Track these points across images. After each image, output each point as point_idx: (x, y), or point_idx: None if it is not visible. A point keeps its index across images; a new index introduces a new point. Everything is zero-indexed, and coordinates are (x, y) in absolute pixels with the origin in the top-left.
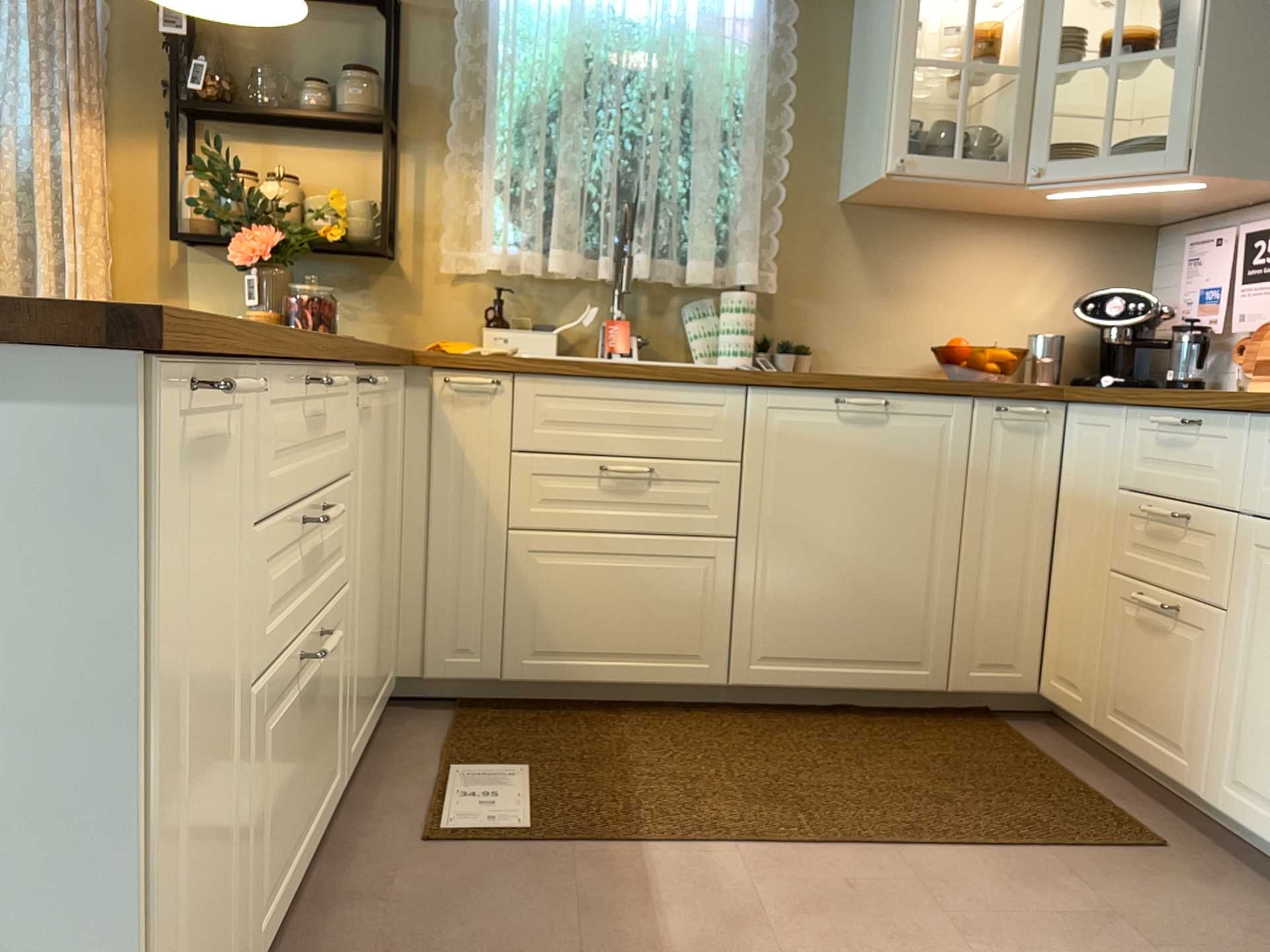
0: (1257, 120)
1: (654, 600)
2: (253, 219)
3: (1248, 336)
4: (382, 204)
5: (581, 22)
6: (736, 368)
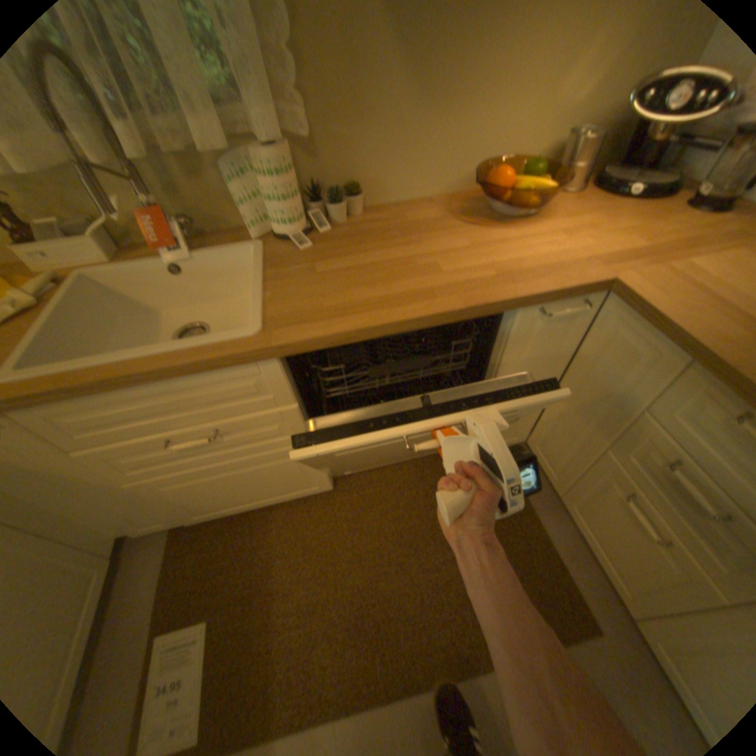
0: None
1: (264, 478)
2: None
3: None
4: None
5: None
6: (258, 334)
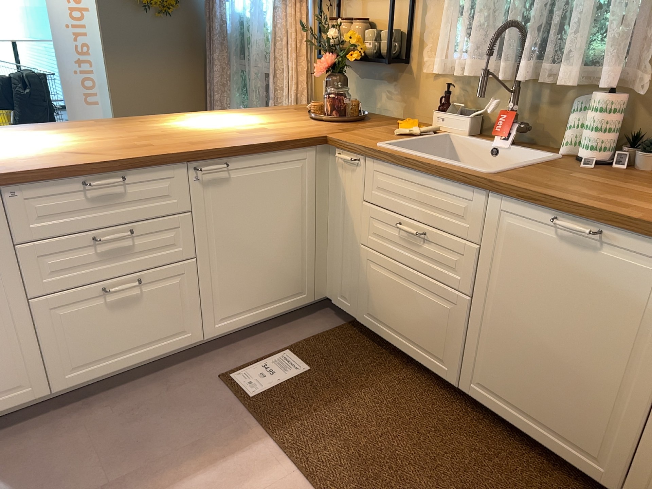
0: None
1: (421, 314)
2: (328, 50)
3: None
4: (404, 30)
5: None
6: (487, 174)
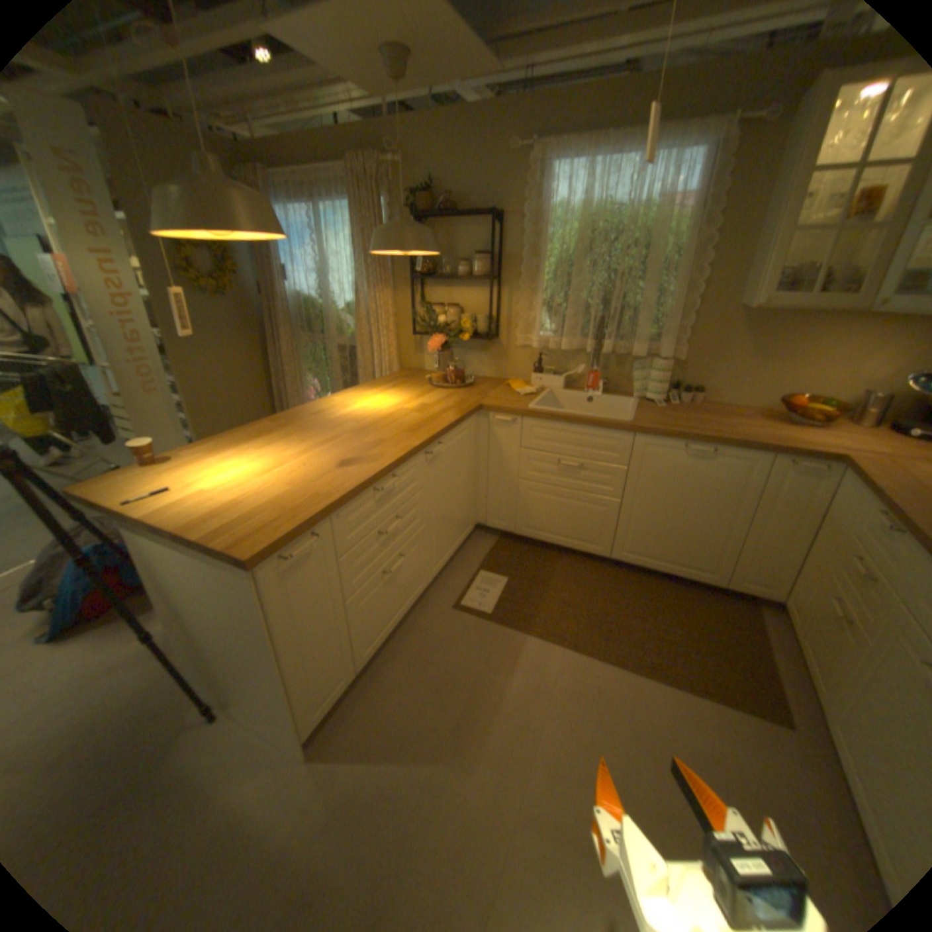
0: None
1: (578, 518)
2: (435, 330)
3: None
4: (492, 313)
5: (588, 211)
6: (630, 422)
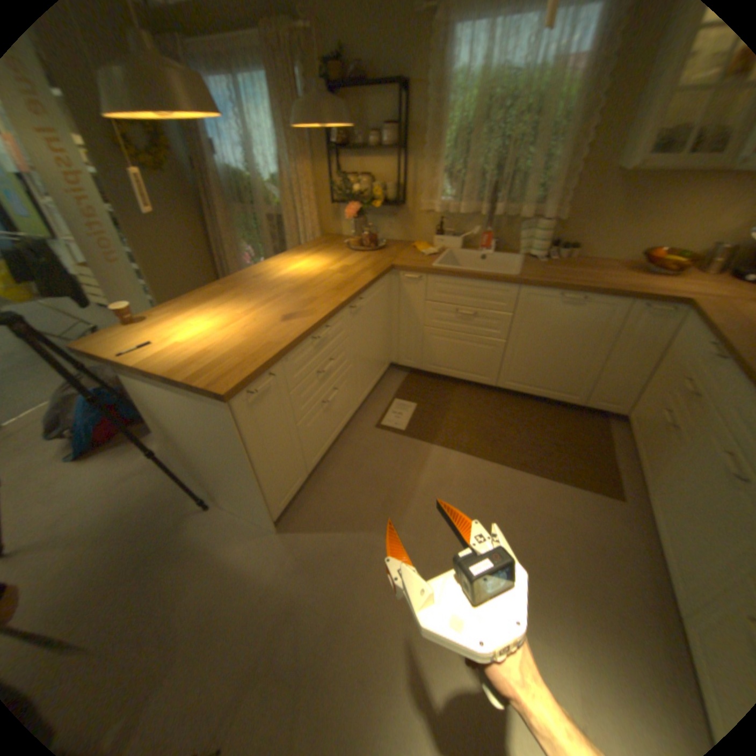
0: None
1: (472, 356)
2: (352, 199)
3: None
4: (401, 180)
5: (488, 77)
6: (517, 276)
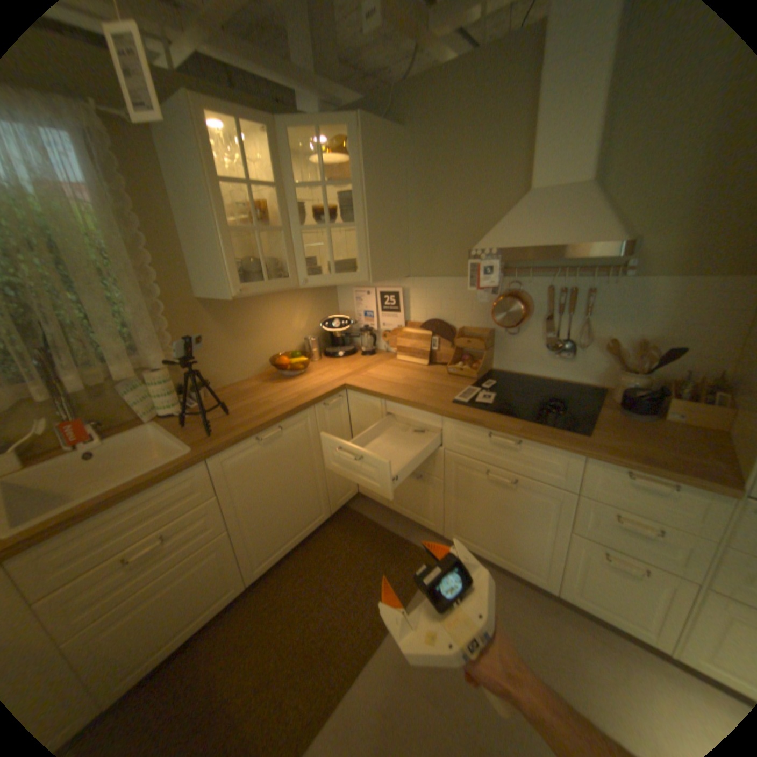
0: (386, 255)
1: (191, 592)
2: None
3: (383, 329)
4: None
5: None
6: (192, 453)
